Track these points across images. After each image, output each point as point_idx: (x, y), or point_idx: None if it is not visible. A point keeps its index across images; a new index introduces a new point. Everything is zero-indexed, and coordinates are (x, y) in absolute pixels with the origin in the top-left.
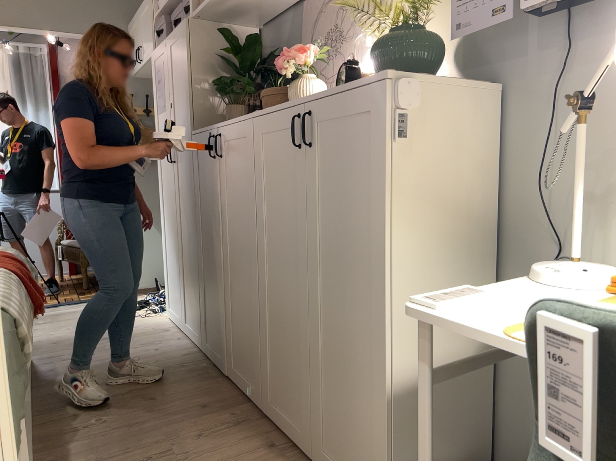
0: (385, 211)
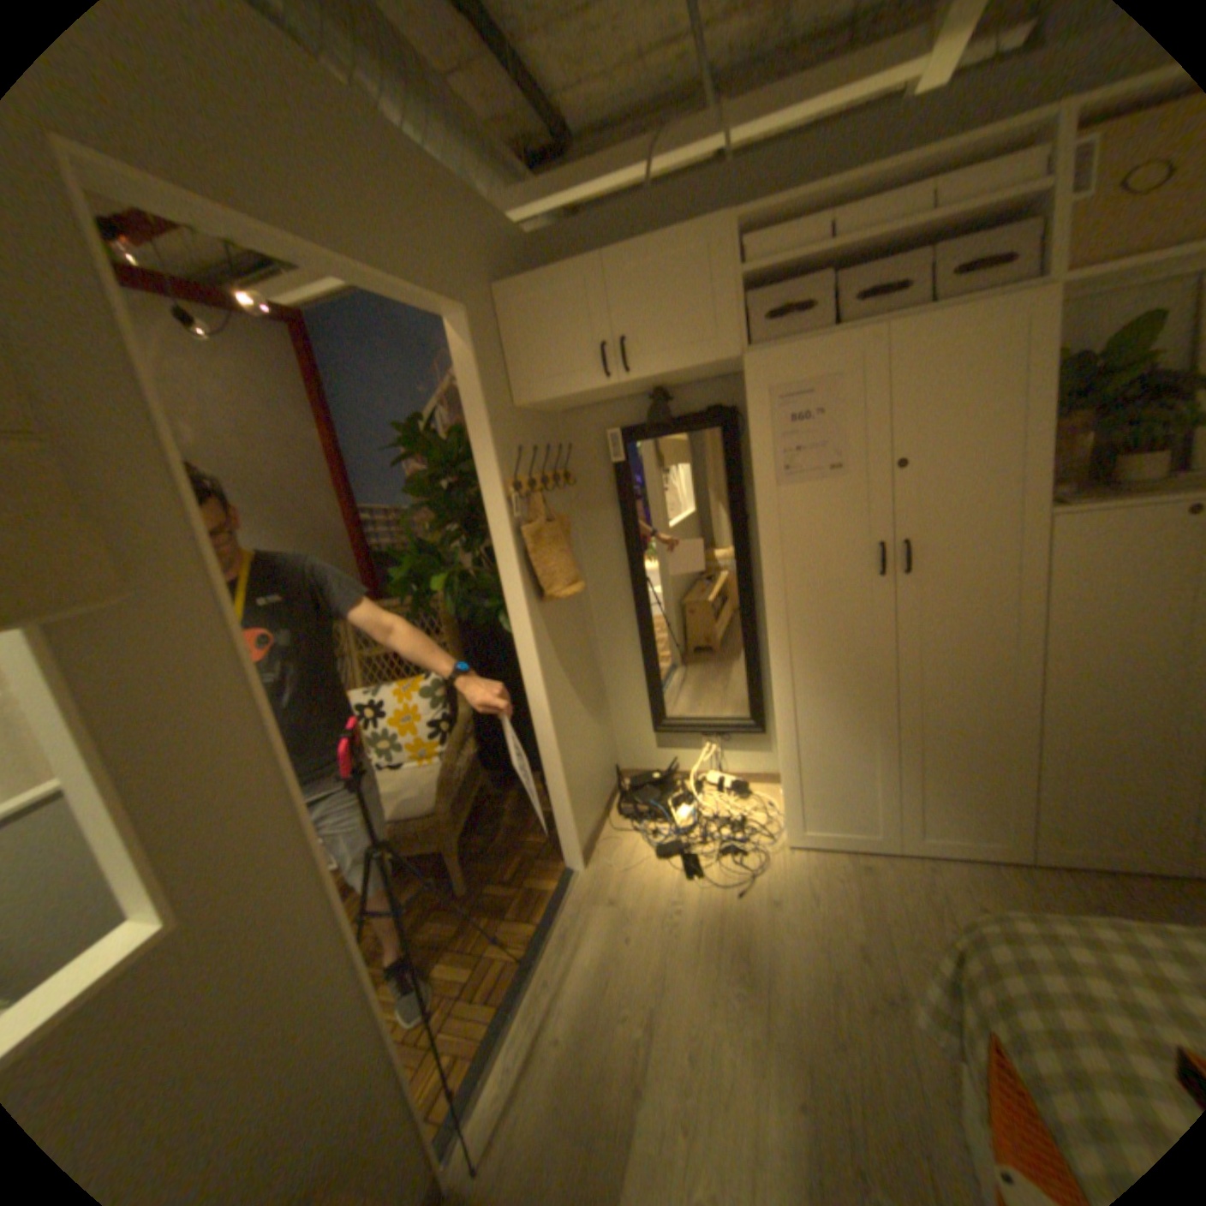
0: None
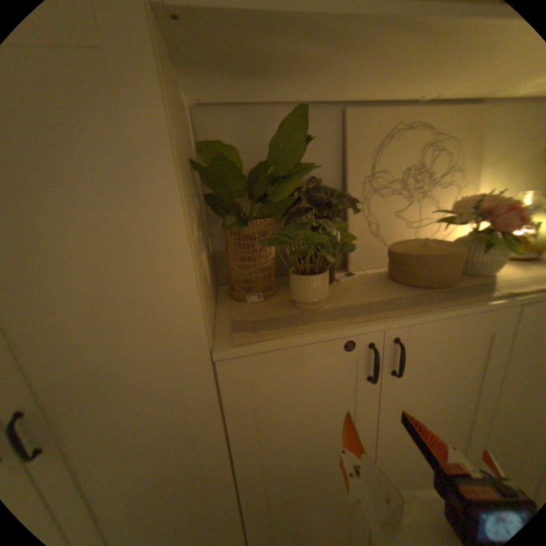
0: None
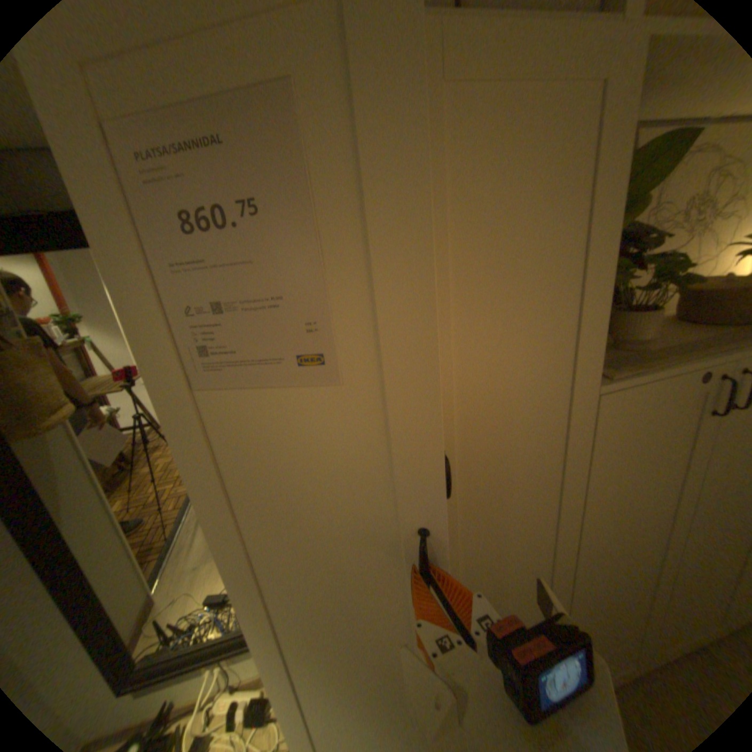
0: None
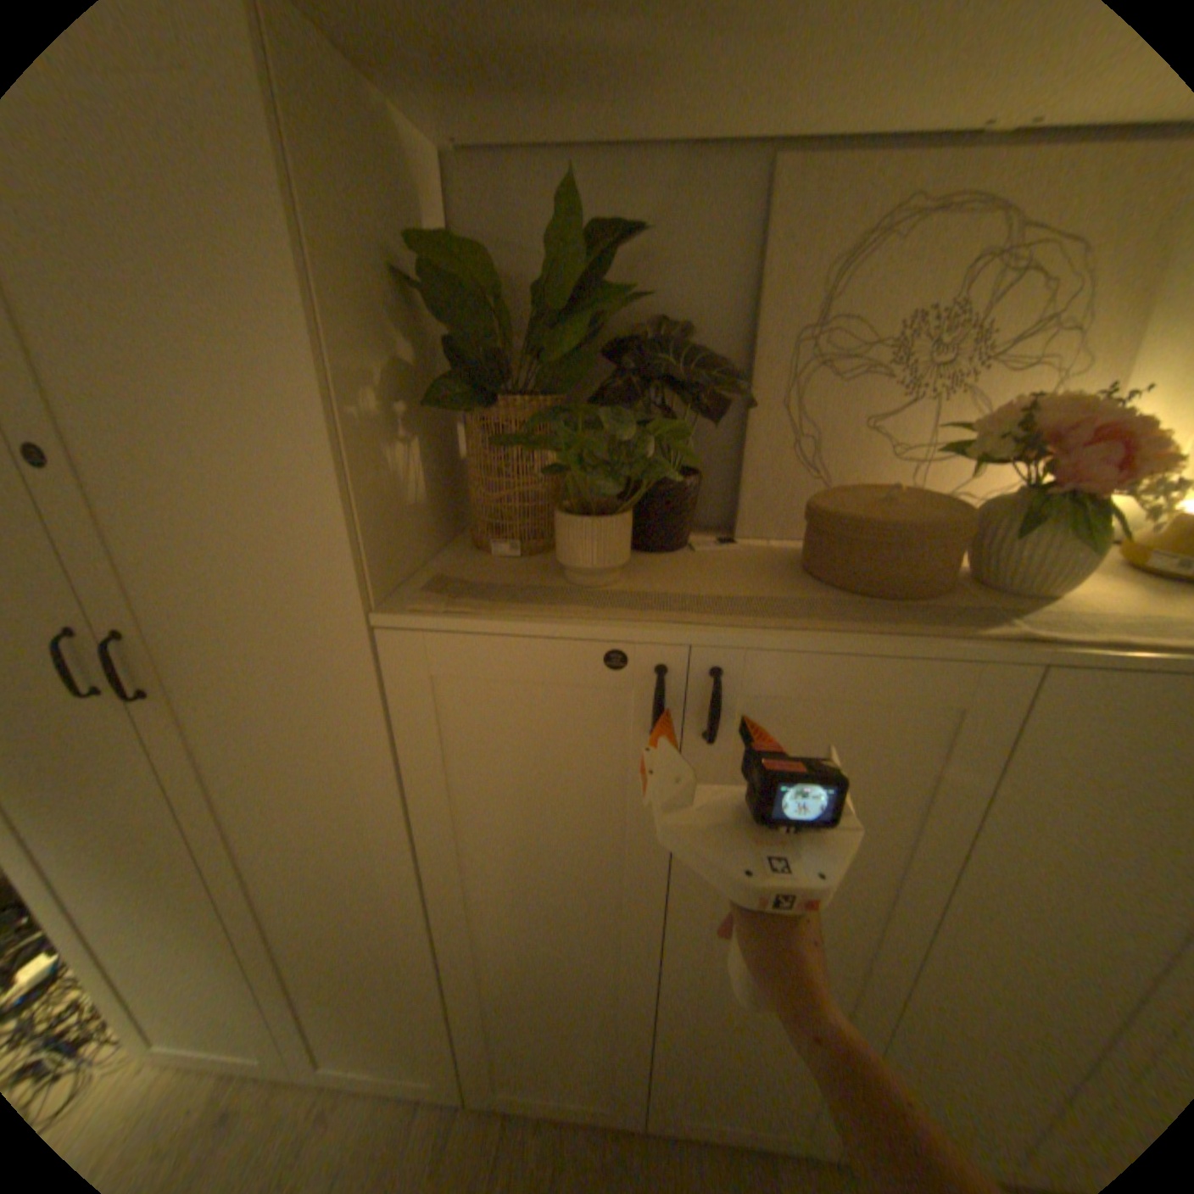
0: None
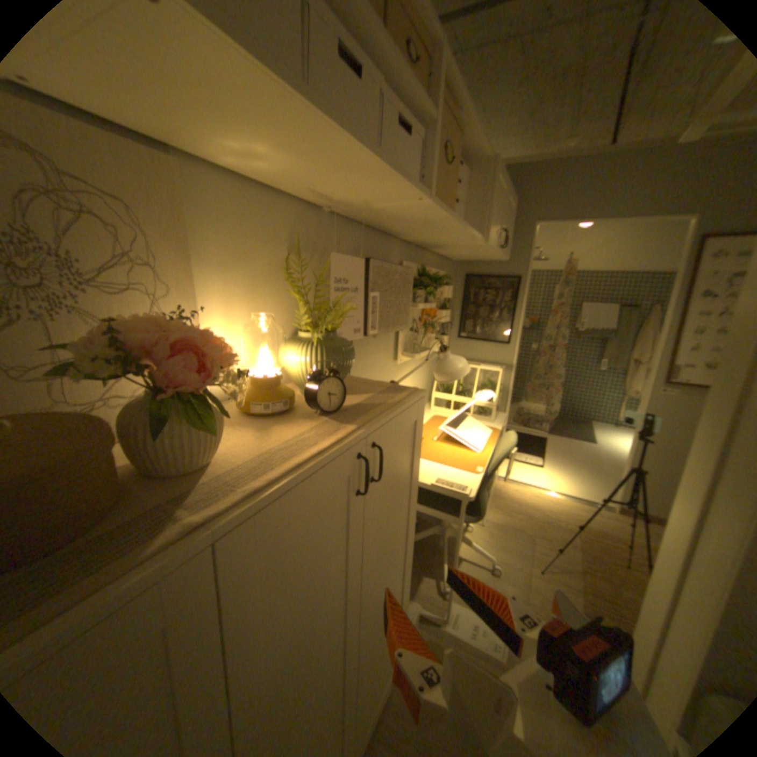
0: (417, 478)
